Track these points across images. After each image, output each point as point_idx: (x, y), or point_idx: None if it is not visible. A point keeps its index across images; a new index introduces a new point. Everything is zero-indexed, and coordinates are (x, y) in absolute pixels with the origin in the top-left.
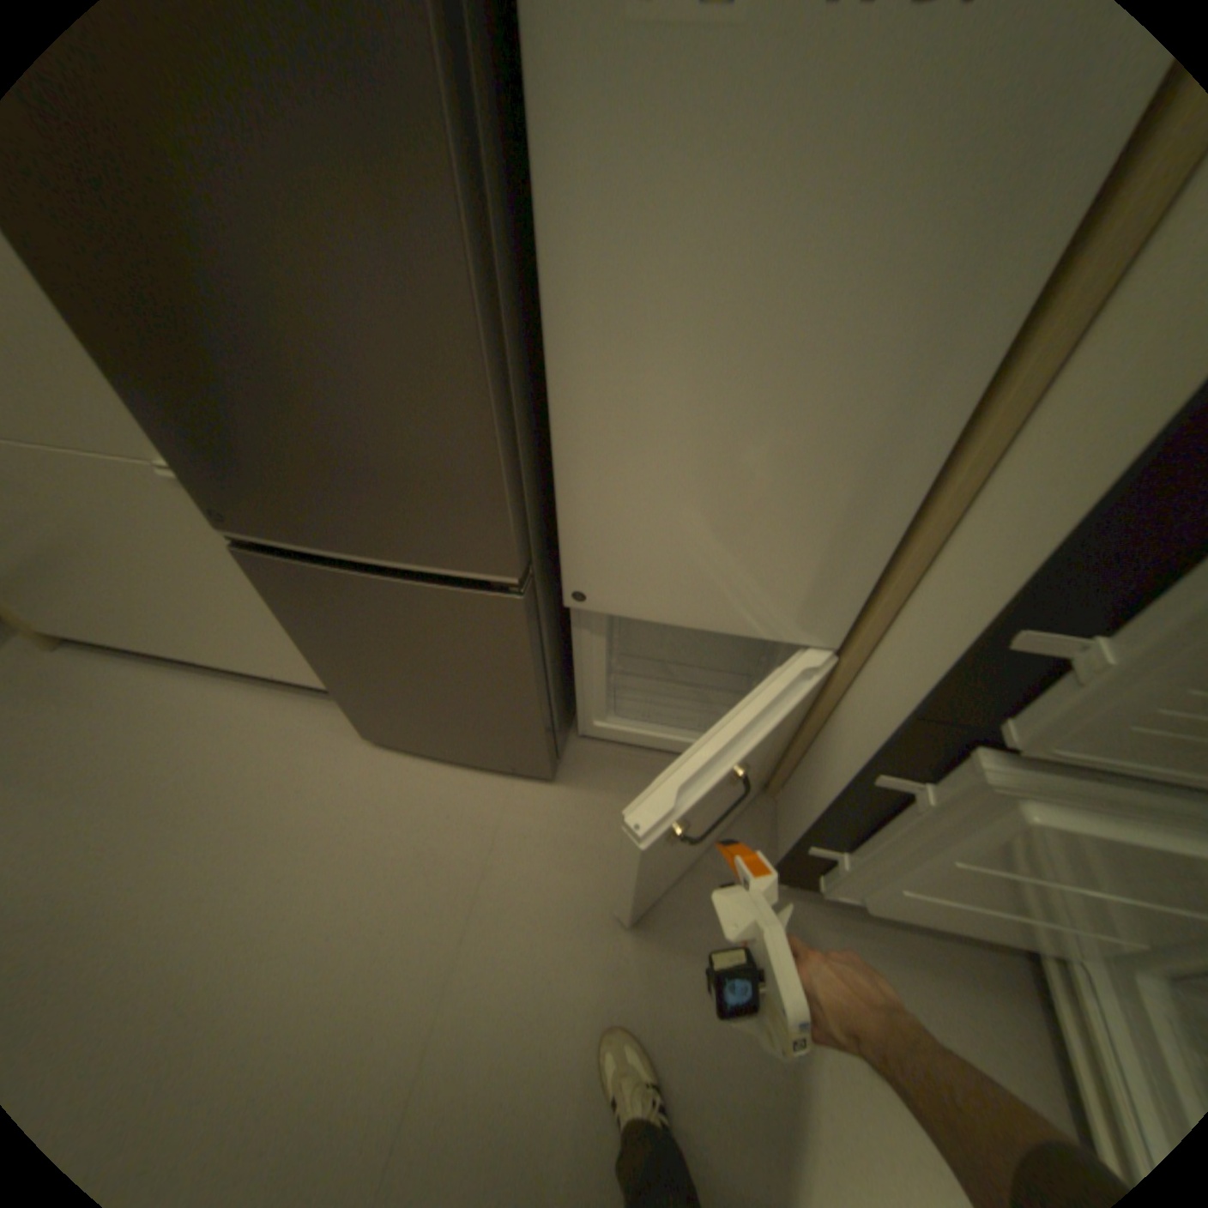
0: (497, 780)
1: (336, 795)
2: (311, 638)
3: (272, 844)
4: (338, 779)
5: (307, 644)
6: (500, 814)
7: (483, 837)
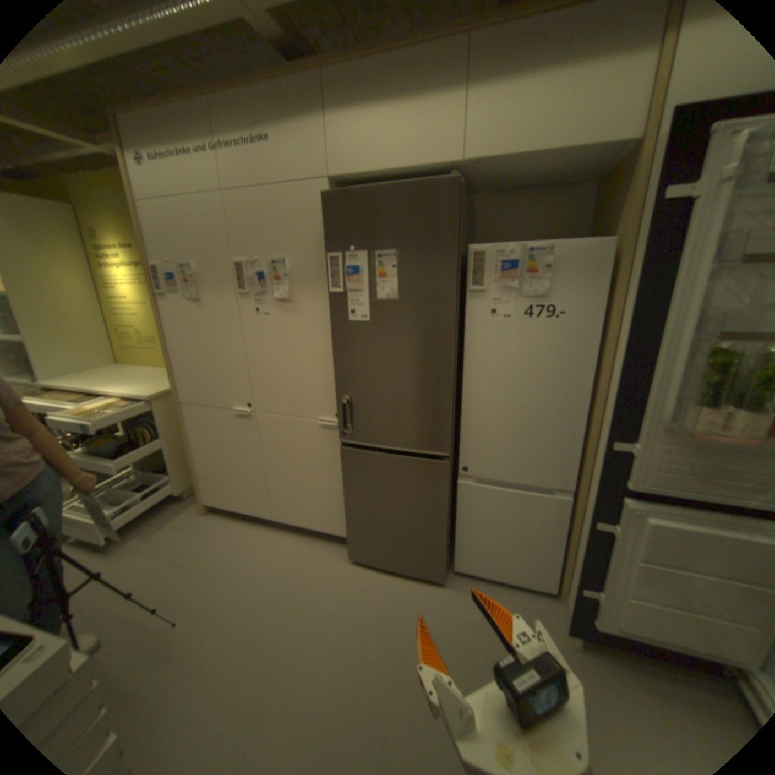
0: (416, 585)
1: (336, 586)
2: (352, 490)
3: (307, 606)
4: (336, 579)
5: (348, 494)
6: (419, 601)
7: (412, 611)
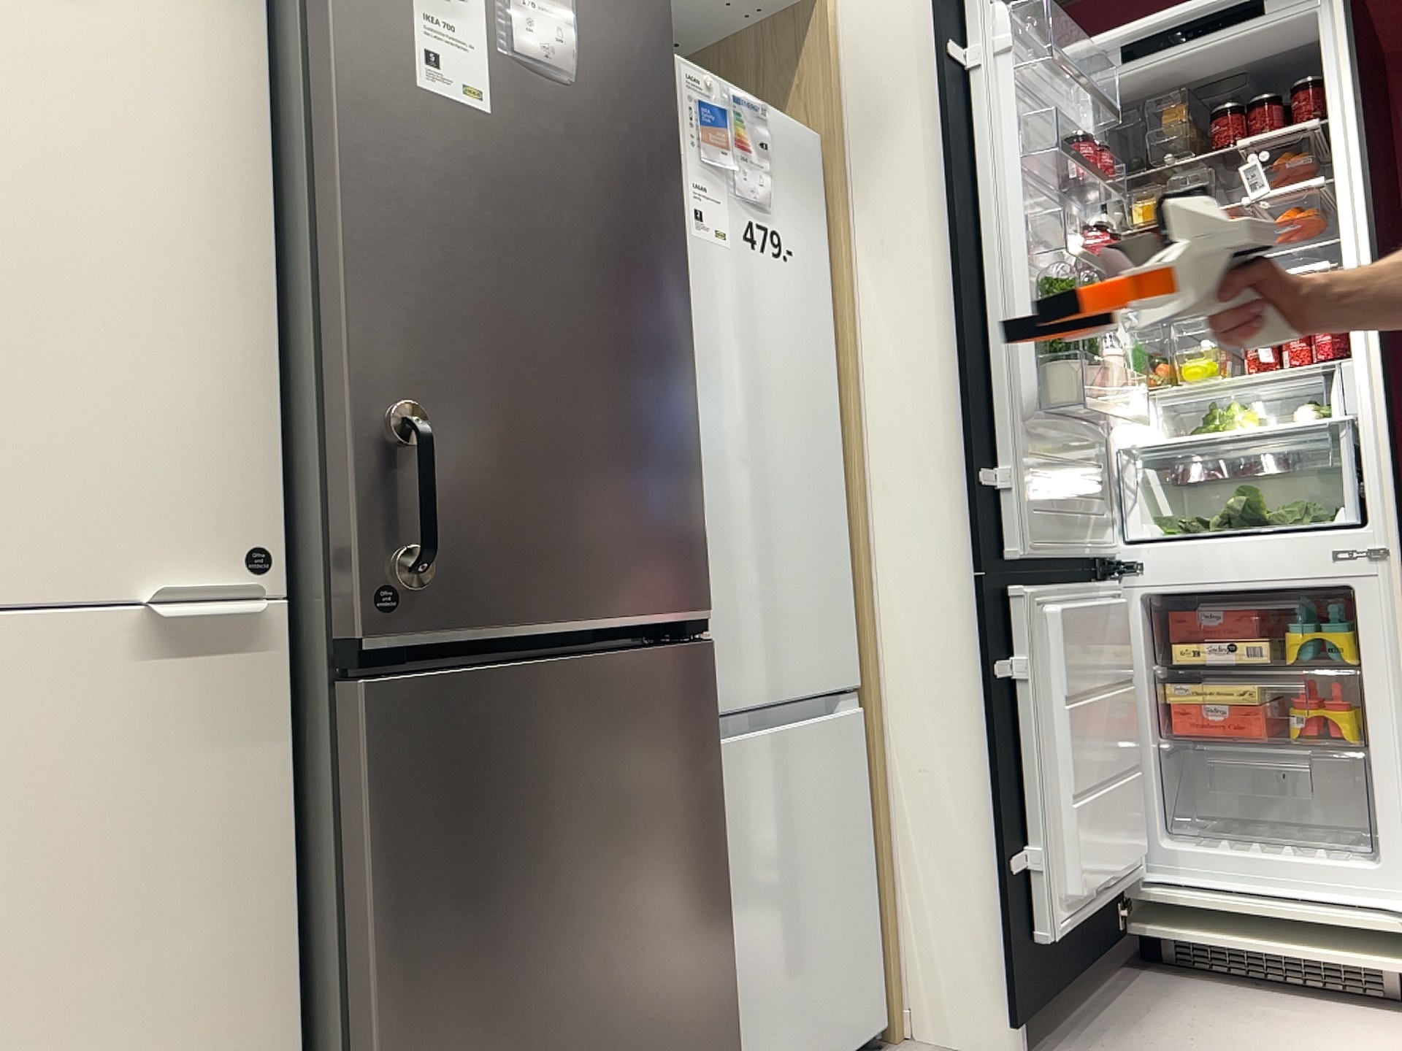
0: None
1: None
2: (416, 928)
3: None
4: None
5: (393, 971)
6: None
7: None
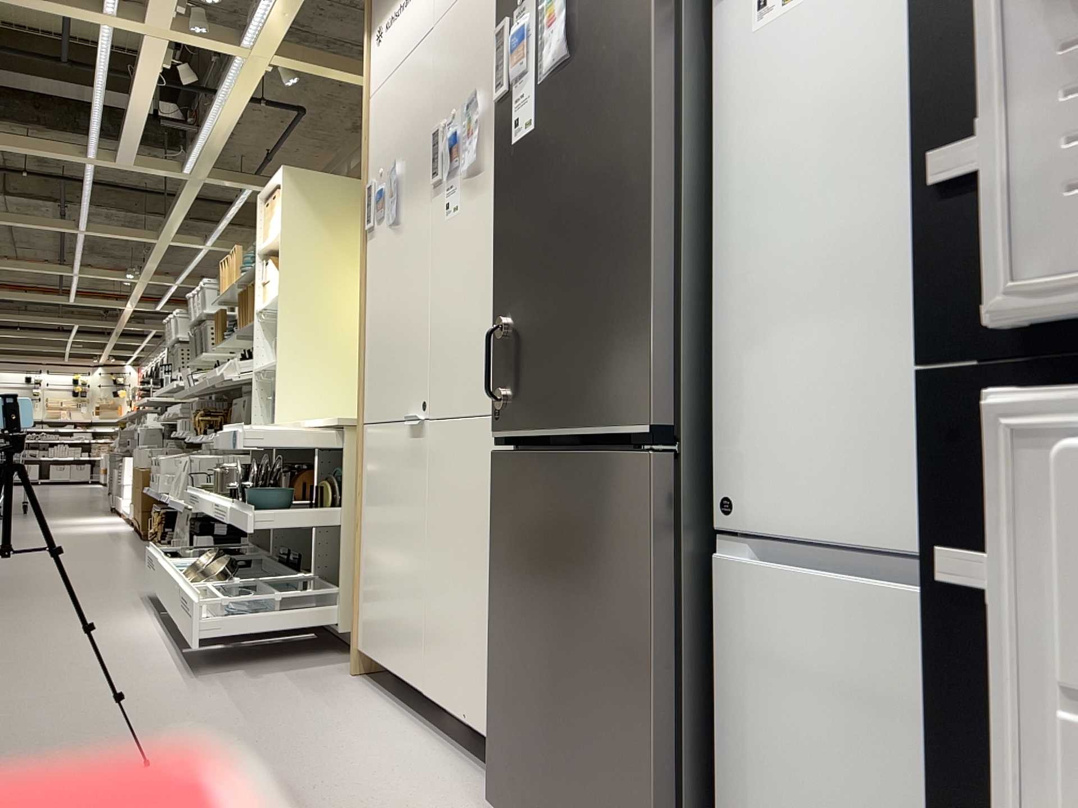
0: None
1: None
2: (500, 576)
3: None
4: None
5: (495, 591)
6: None
7: None
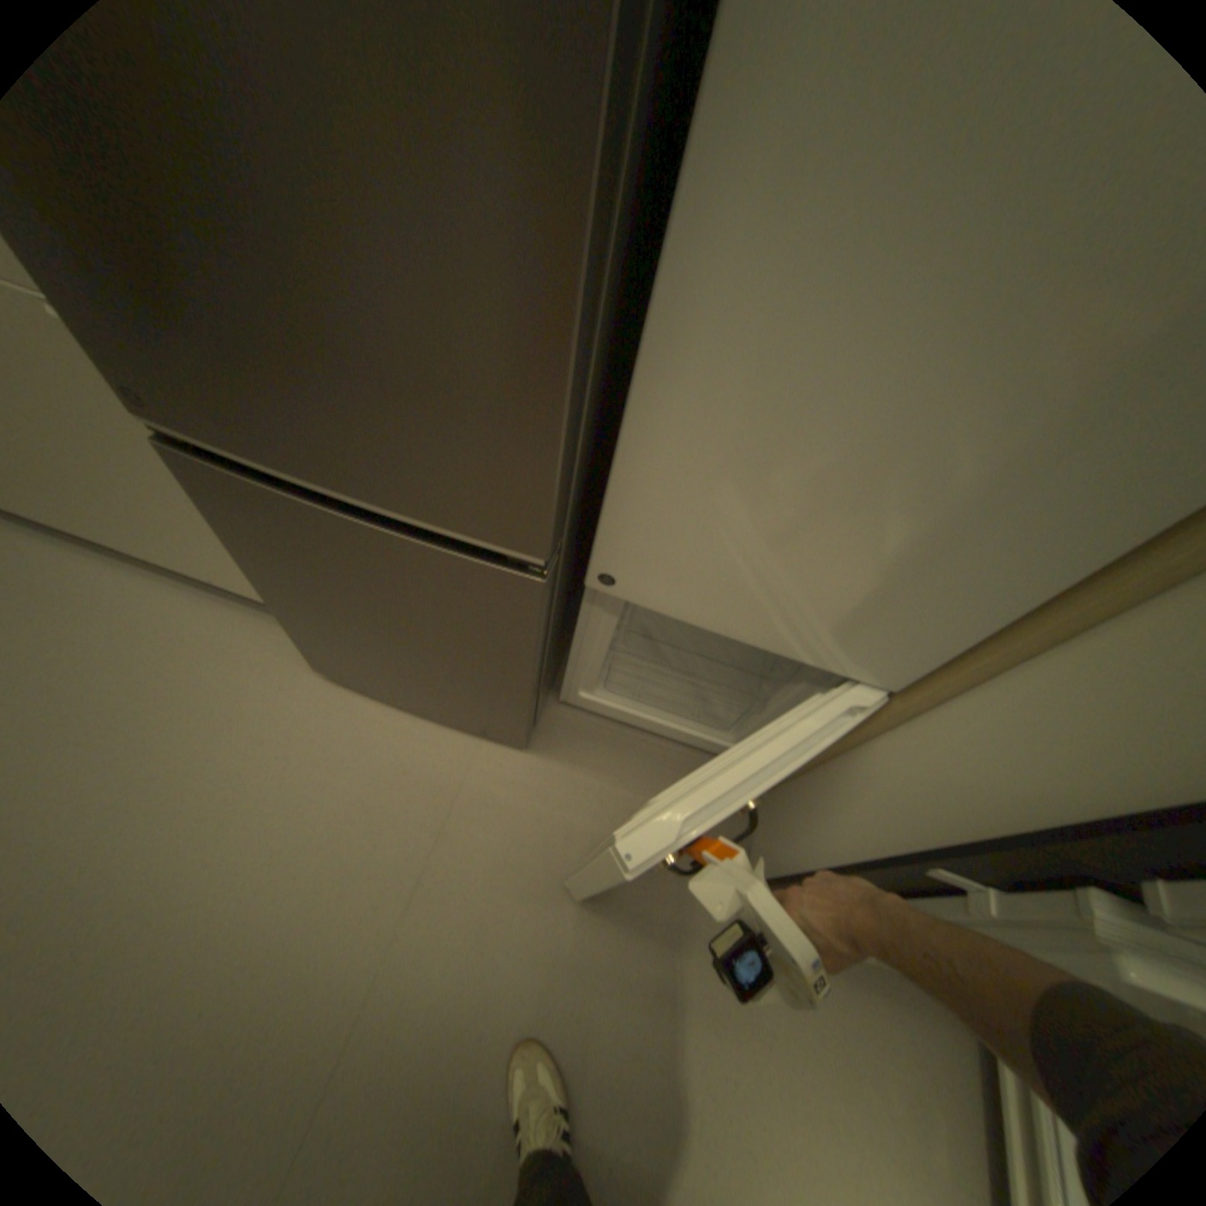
0: (464, 738)
1: (278, 731)
2: (259, 564)
3: (199, 777)
4: (282, 712)
5: (254, 570)
6: (464, 777)
7: (442, 800)
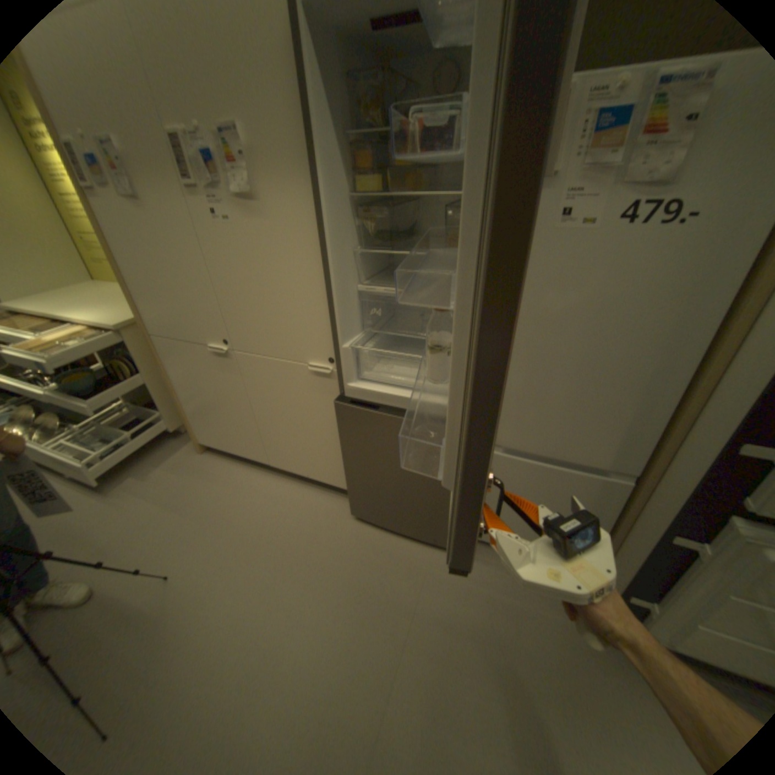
0: (424, 549)
1: (336, 544)
2: (351, 450)
3: (304, 565)
4: (337, 535)
5: (347, 454)
6: (427, 568)
7: (418, 580)
